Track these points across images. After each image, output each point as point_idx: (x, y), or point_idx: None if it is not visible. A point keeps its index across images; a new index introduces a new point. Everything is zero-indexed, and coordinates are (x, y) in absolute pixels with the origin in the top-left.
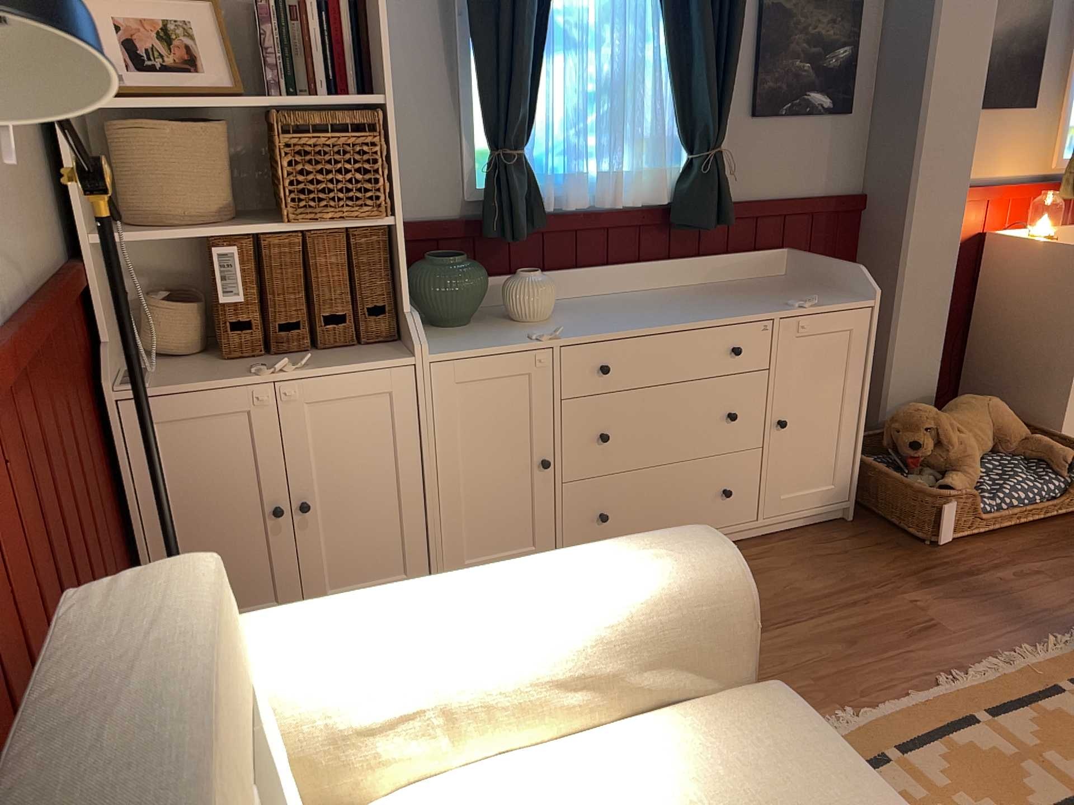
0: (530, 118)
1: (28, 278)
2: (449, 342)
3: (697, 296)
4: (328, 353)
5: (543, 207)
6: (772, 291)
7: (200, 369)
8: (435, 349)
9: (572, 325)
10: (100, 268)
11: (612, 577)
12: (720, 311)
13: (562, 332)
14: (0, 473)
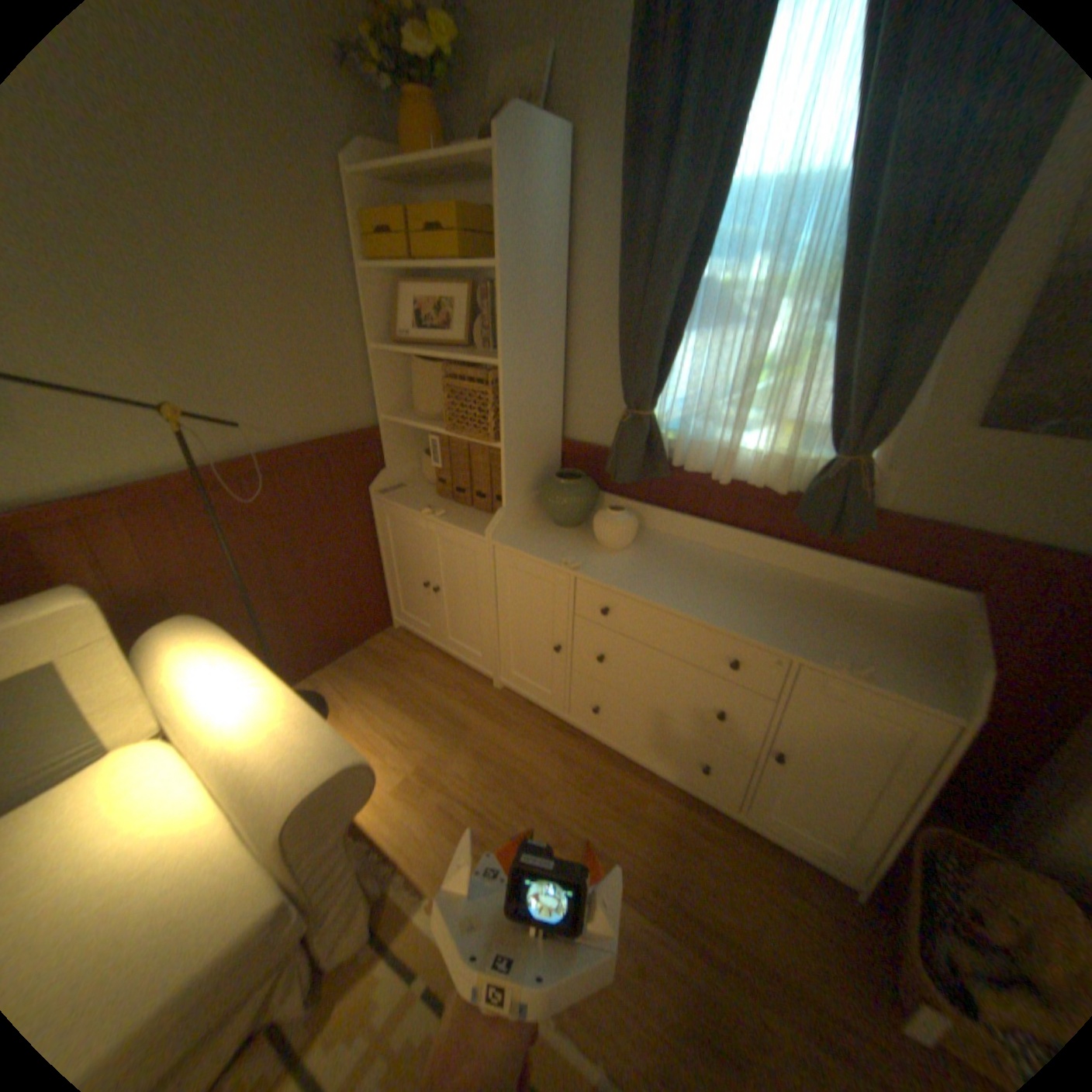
0: (661, 385)
1: (297, 435)
2: (527, 536)
3: (783, 591)
4: (474, 512)
5: (670, 461)
6: (878, 629)
7: (421, 495)
8: (508, 538)
9: (613, 564)
10: (398, 429)
11: (256, 741)
12: (751, 619)
13: (593, 566)
14: (181, 522)
